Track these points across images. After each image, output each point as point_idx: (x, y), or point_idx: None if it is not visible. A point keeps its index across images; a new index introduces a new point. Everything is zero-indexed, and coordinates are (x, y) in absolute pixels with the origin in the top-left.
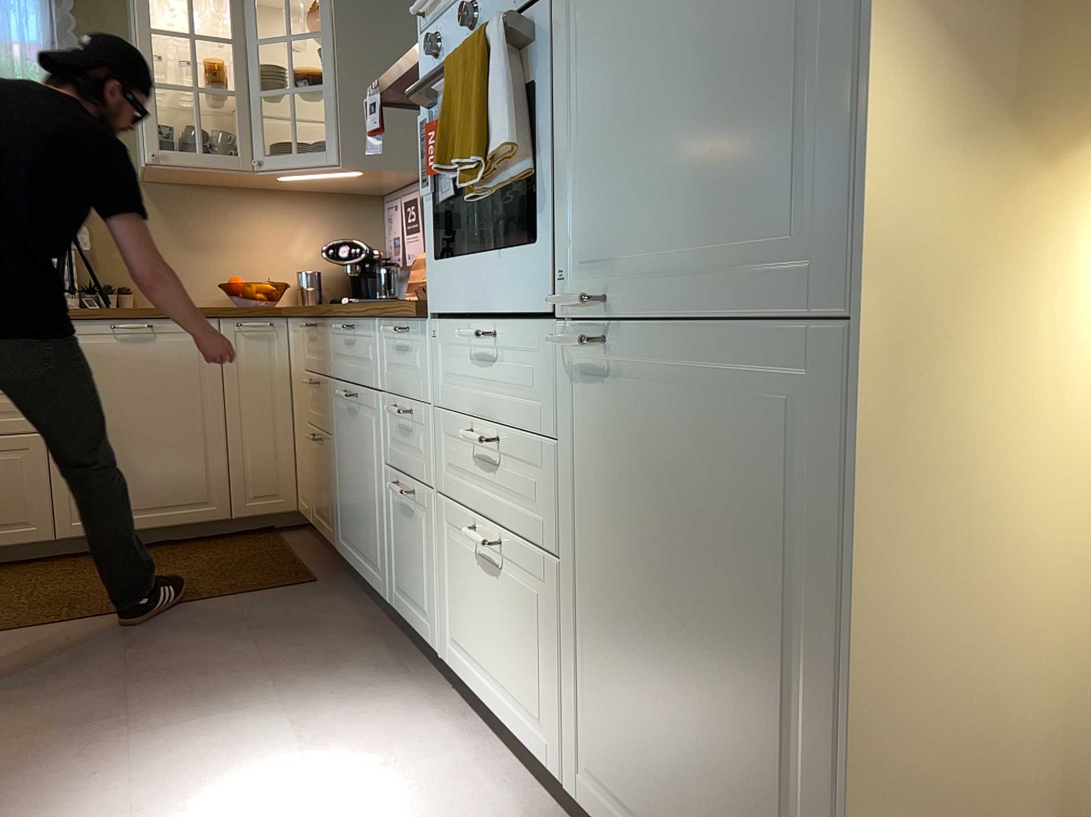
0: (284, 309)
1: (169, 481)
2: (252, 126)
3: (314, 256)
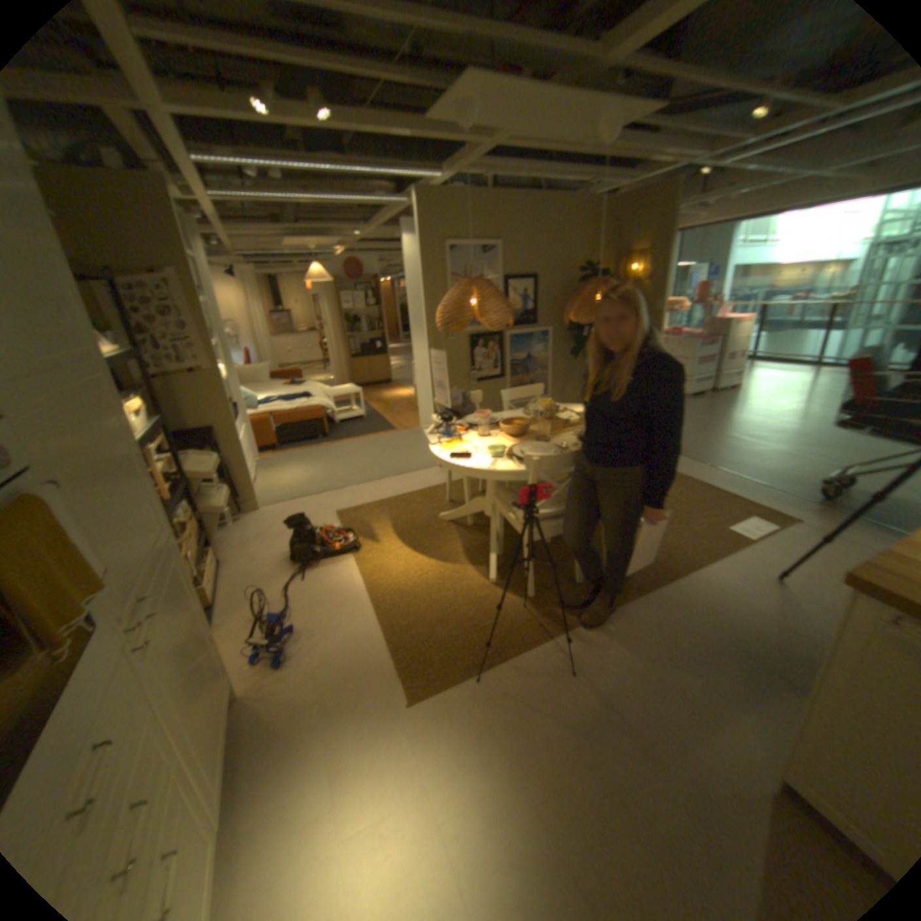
0: None
1: None
2: None
3: None
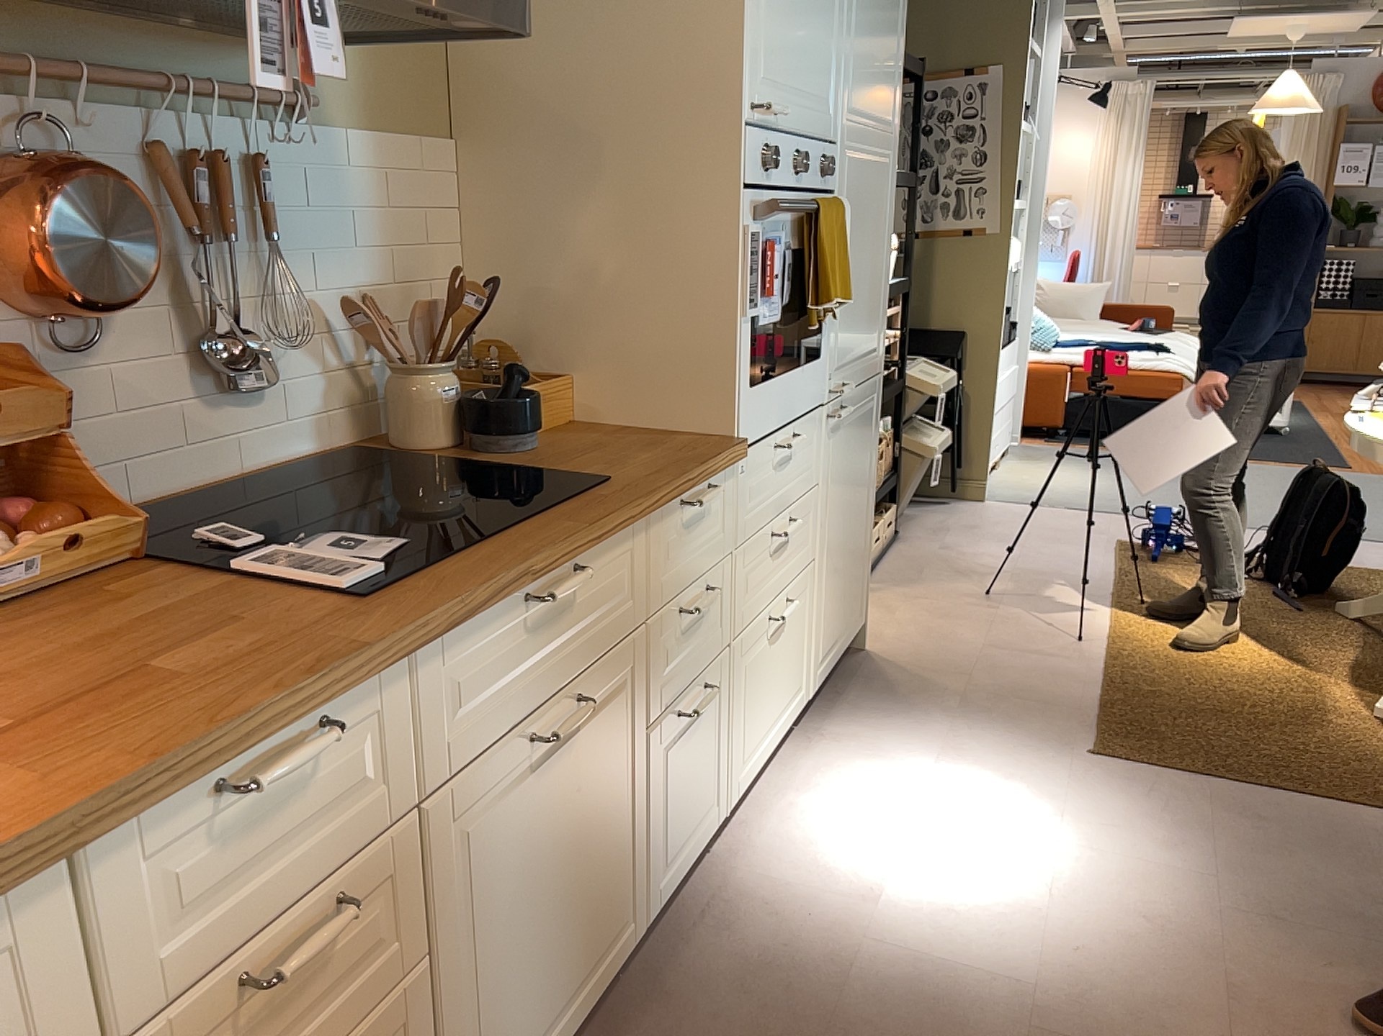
0: None
1: None
2: None
3: None
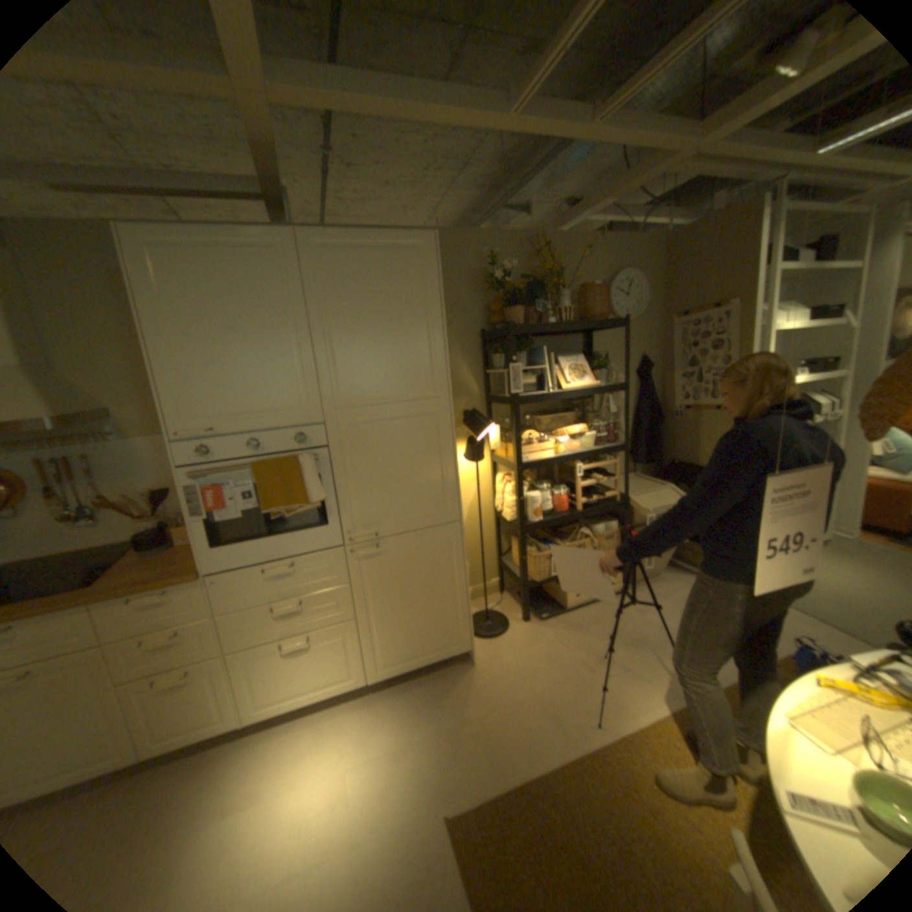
0: None
1: None
2: None
3: None
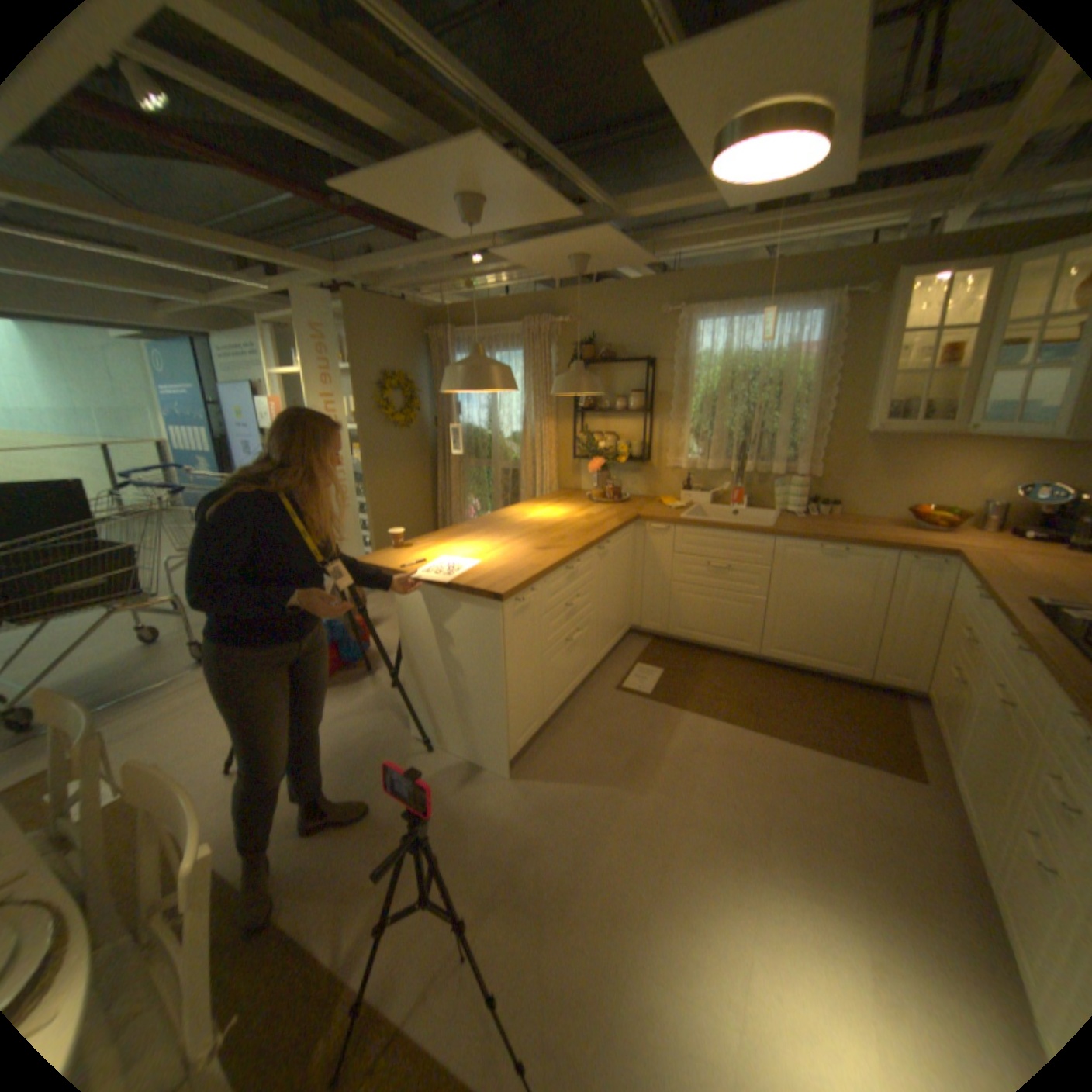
0: (962, 553)
1: (834, 645)
2: (976, 395)
3: (1009, 487)
